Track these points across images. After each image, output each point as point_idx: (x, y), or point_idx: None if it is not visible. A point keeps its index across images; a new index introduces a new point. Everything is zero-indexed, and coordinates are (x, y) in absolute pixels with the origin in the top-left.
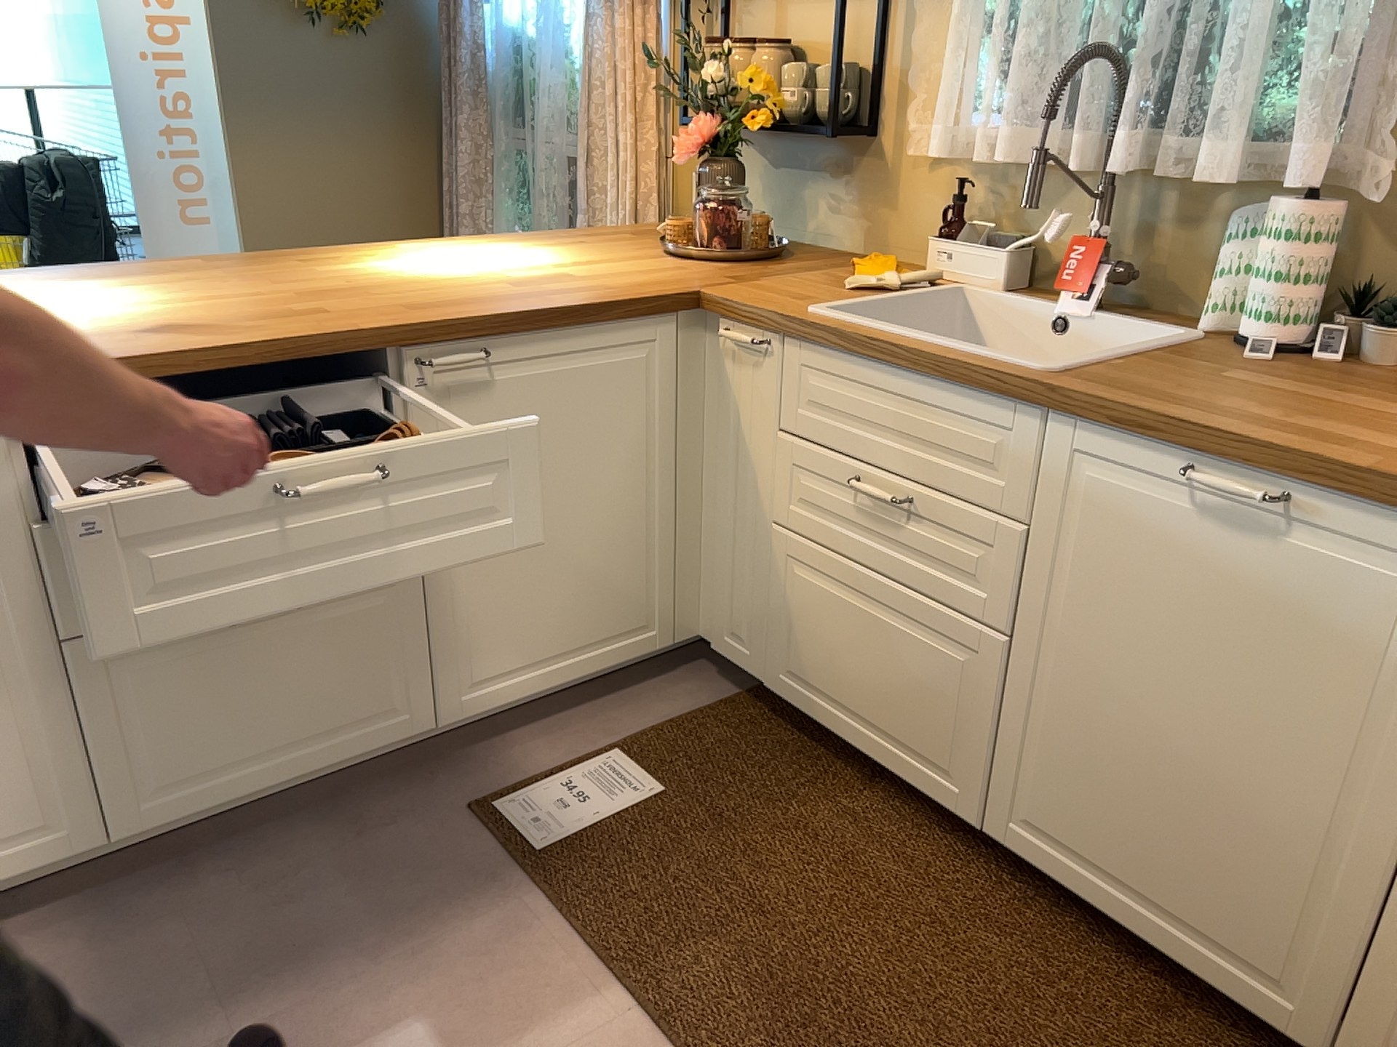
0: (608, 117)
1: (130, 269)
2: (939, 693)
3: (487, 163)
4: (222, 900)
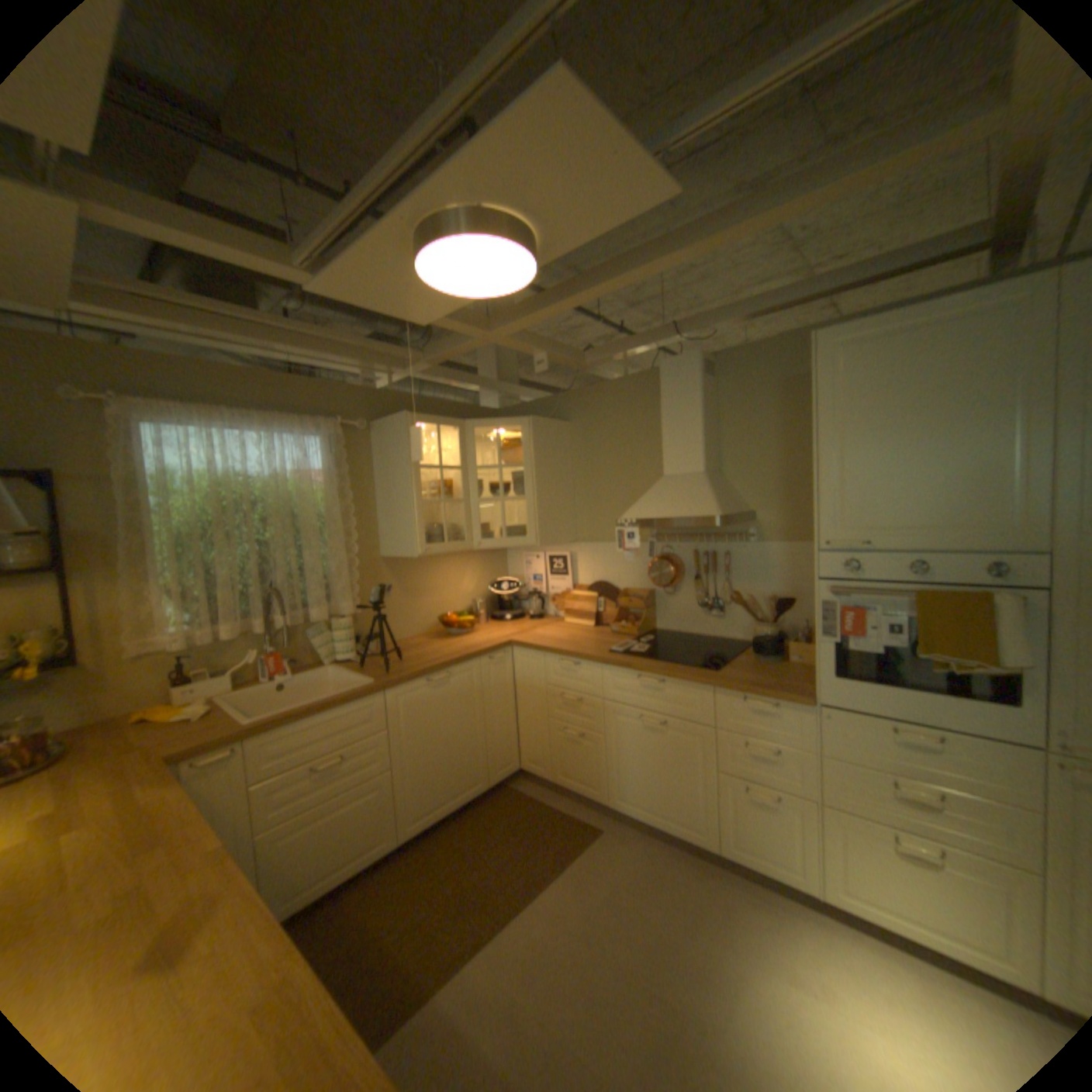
0: None
1: None
2: (371, 818)
3: None
4: None
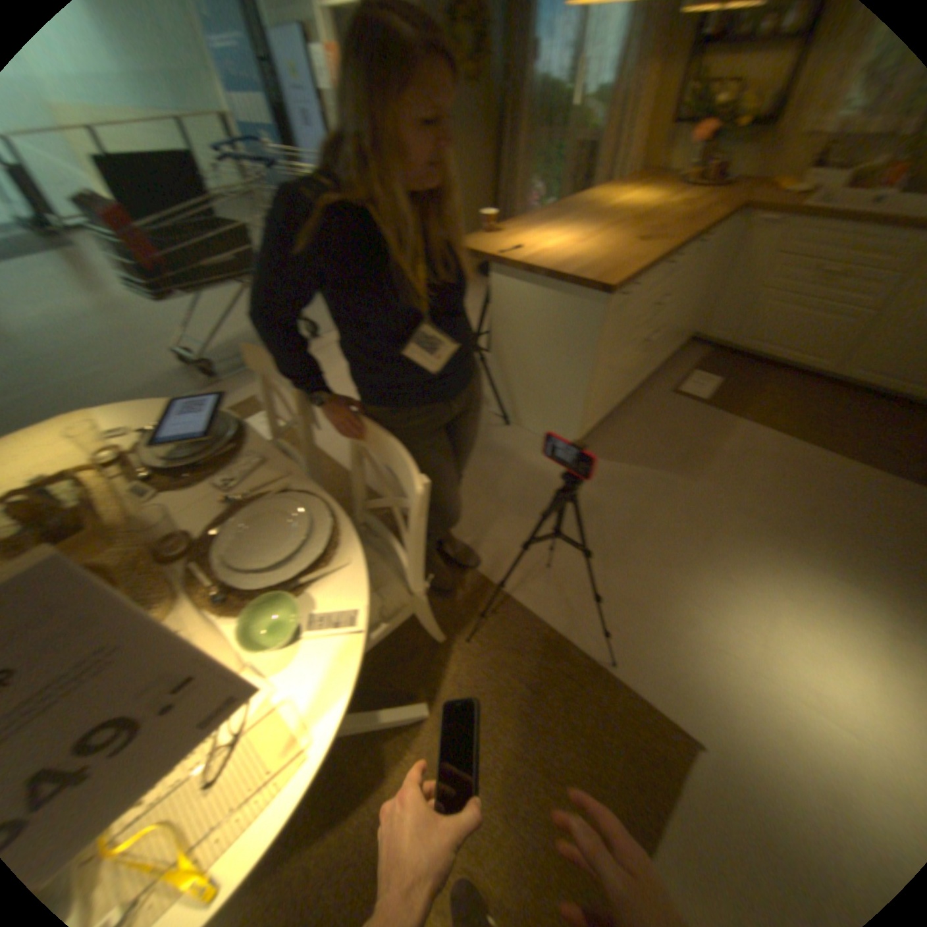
0: (627, 121)
1: (542, 217)
2: (834, 334)
3: (528, 146)
4: (636, 426)
